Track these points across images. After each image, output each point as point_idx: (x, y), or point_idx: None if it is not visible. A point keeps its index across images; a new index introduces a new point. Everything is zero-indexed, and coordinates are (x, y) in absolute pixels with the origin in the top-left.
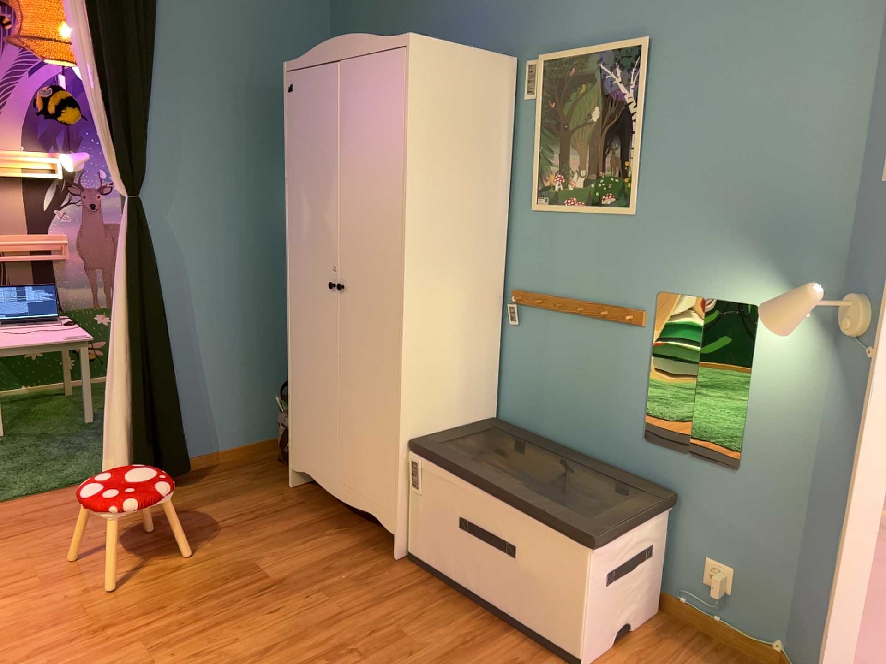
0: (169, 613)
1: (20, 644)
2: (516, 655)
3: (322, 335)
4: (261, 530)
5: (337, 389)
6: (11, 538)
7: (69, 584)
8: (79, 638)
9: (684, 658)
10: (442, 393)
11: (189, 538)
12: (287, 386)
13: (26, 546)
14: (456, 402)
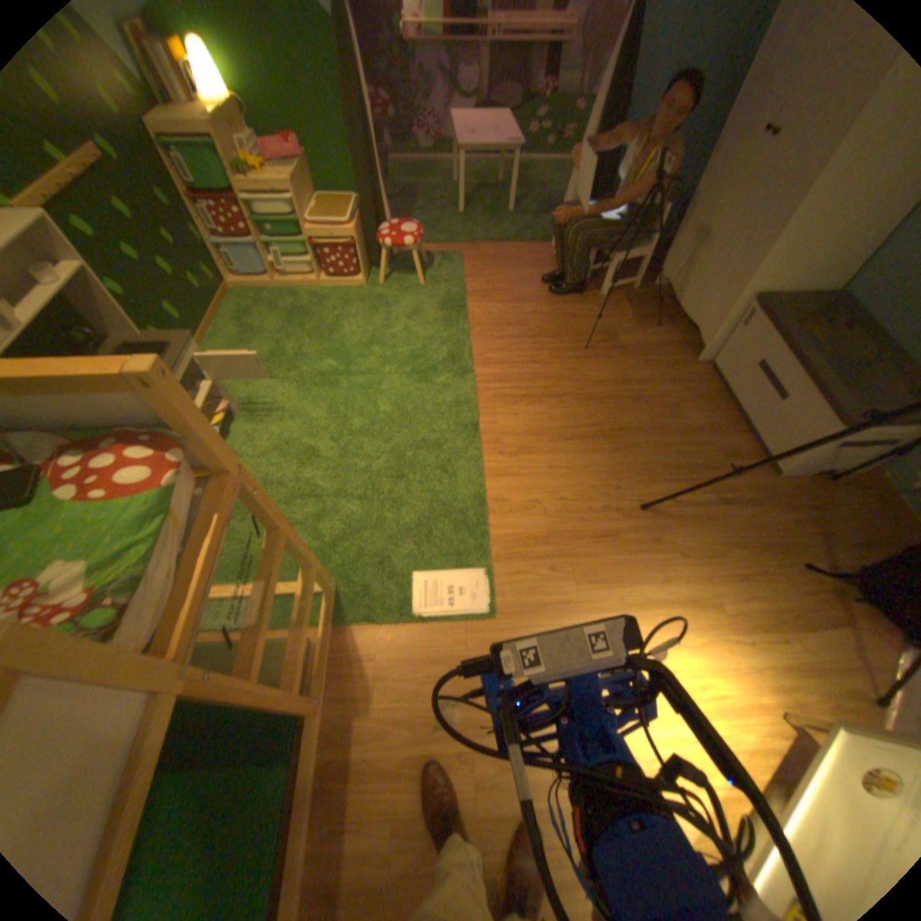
0: (563, 343)
1: (499, 332)
2: (736, 450)
3: (732, 180)
4: (625, 312)
5: (720, 232)
6: (502, 270)
7: (523, 308)
8: (522, 339)
9: (849, 506)
10: (803, 262)
11: (584, 303)
12: (684, 209)
13: (508, 278)
14: (810, 272)
